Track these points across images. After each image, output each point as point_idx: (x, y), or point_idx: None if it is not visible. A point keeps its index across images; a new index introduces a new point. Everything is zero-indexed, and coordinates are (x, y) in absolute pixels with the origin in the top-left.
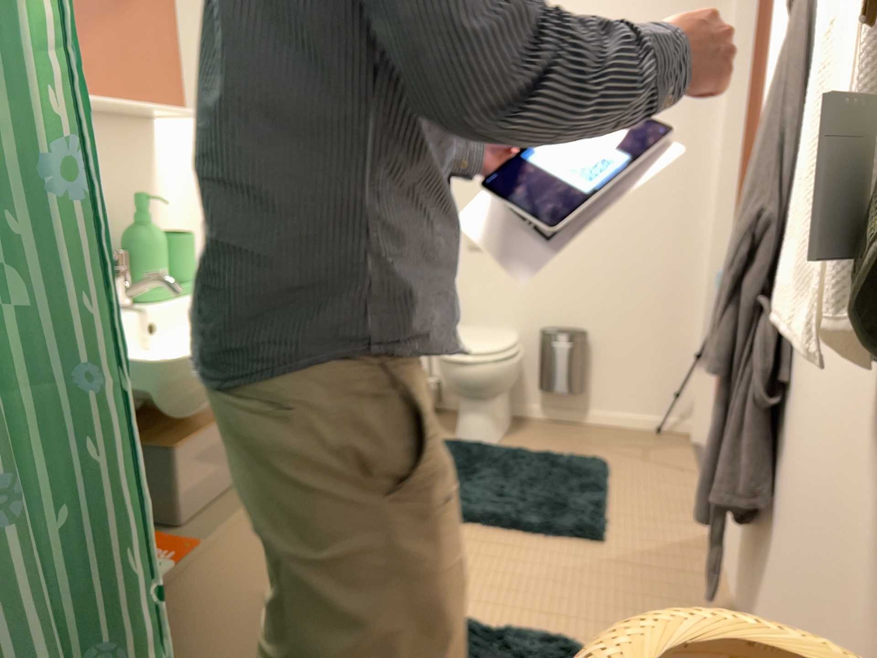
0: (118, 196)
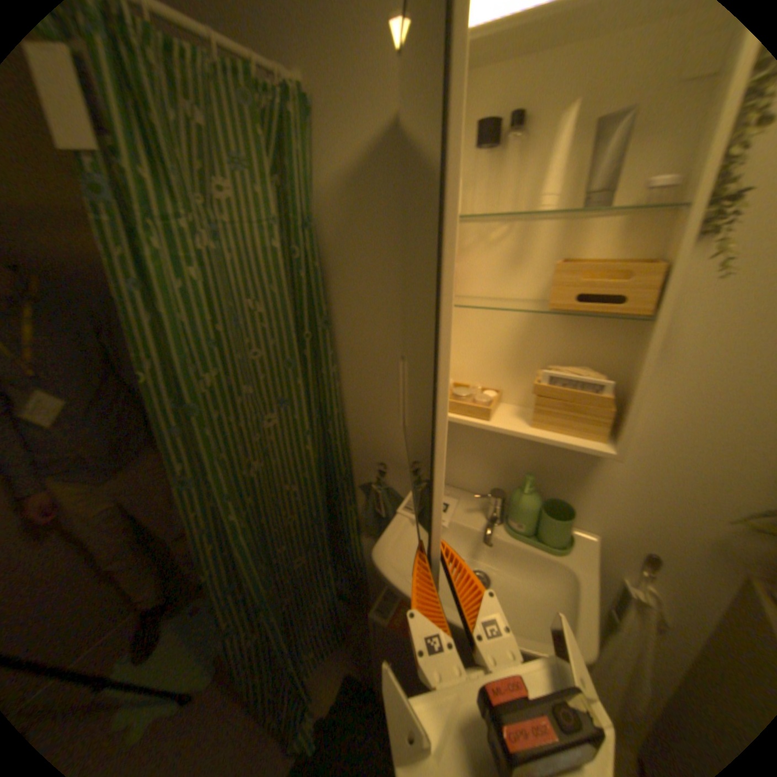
0: (541, 460)
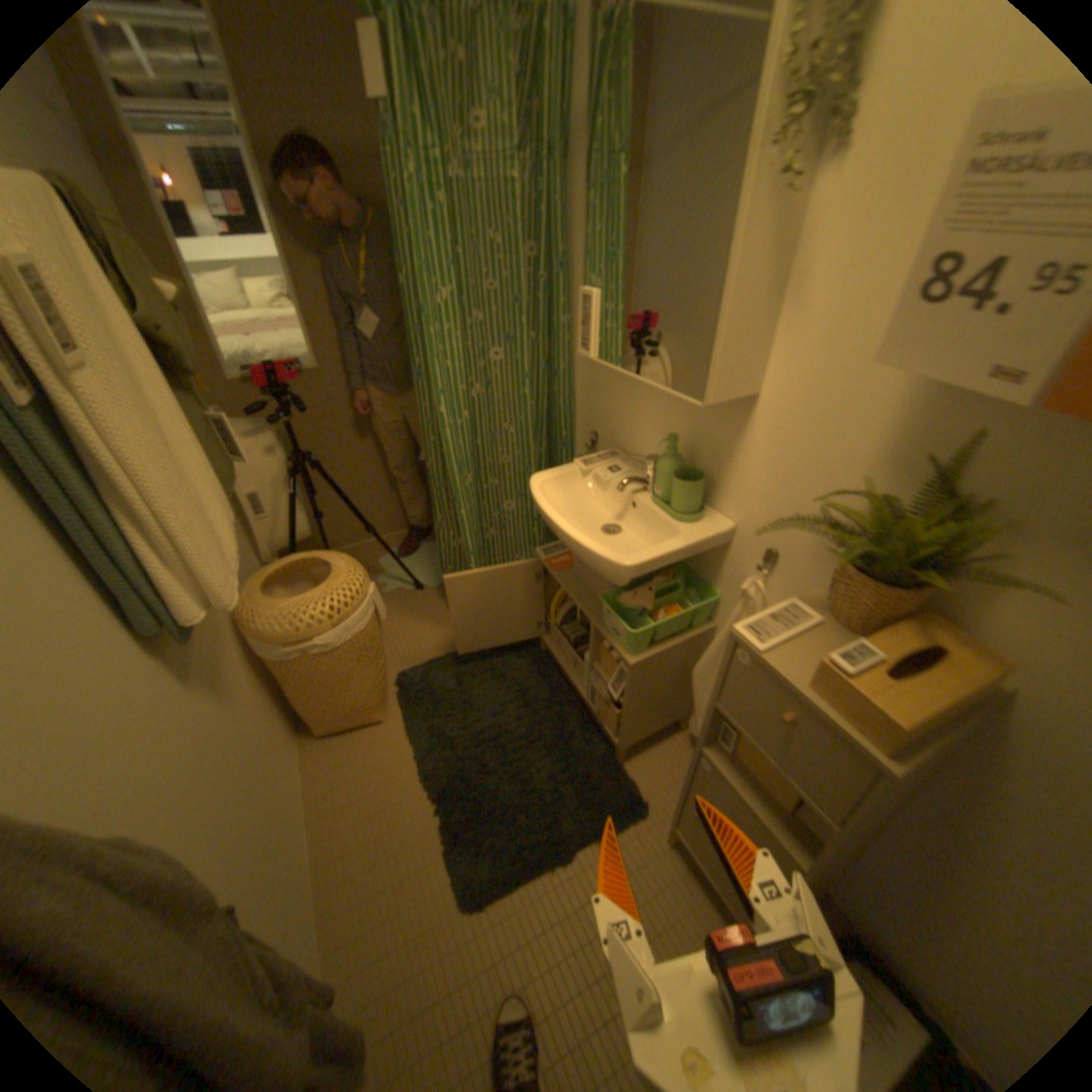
0: (702, 432)
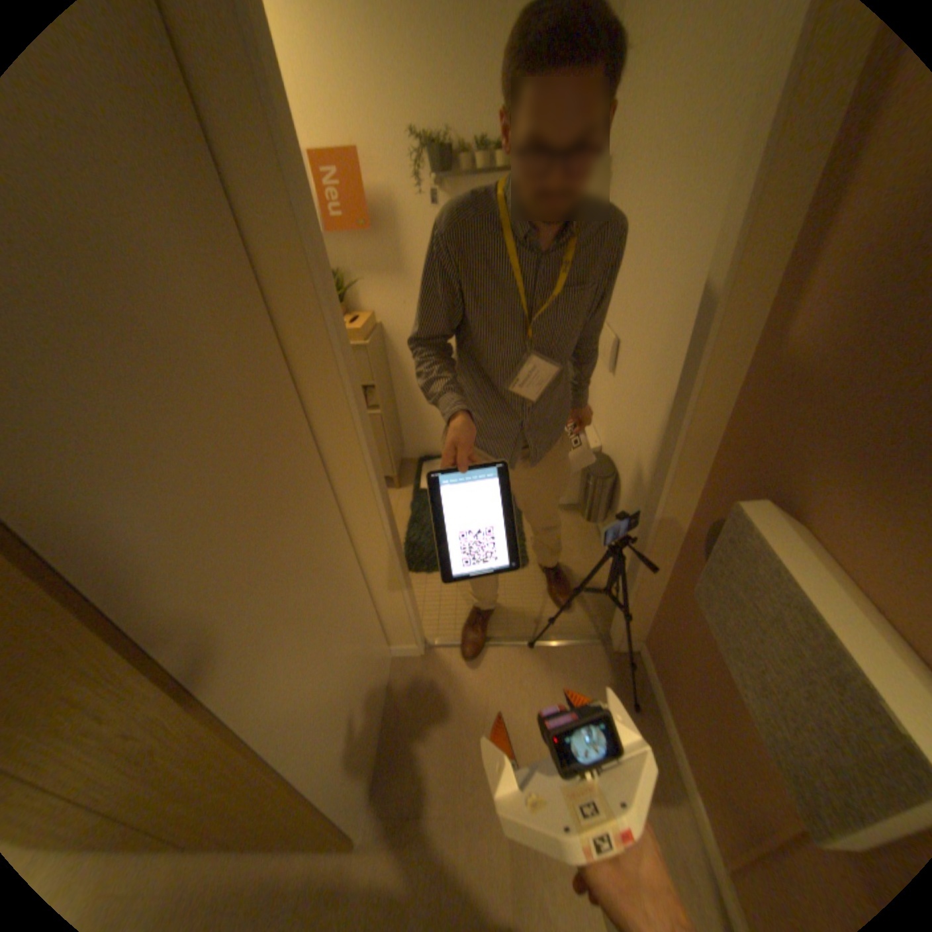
0: None
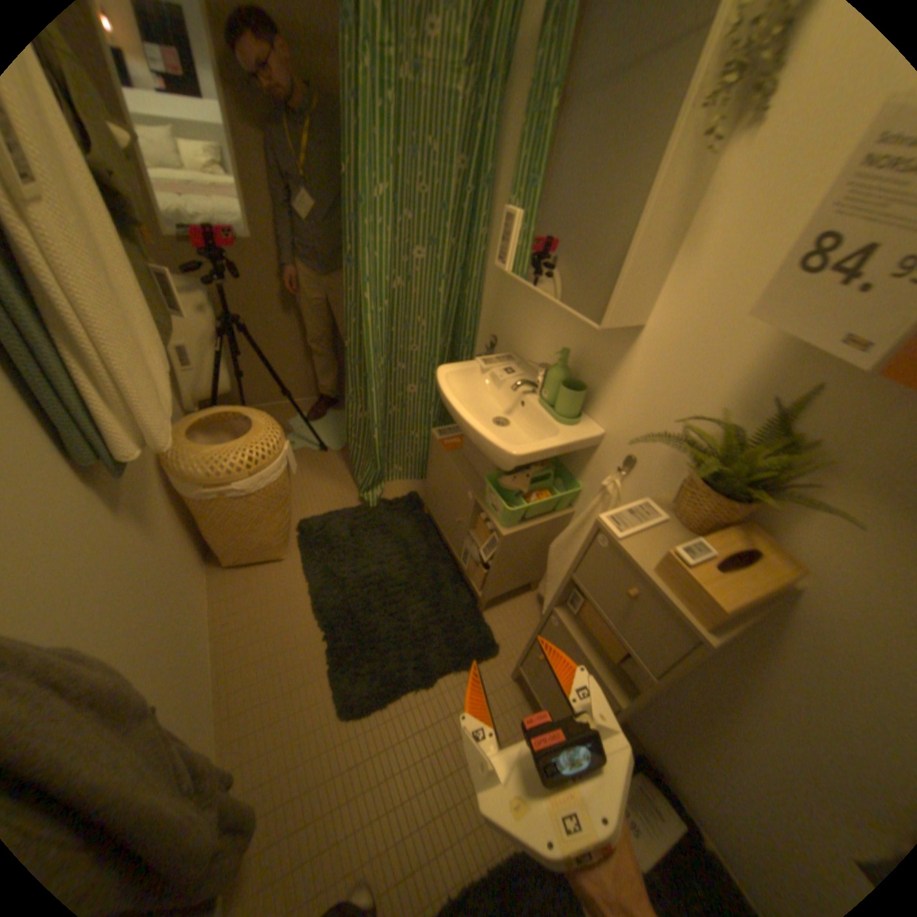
0: (589, 351)
